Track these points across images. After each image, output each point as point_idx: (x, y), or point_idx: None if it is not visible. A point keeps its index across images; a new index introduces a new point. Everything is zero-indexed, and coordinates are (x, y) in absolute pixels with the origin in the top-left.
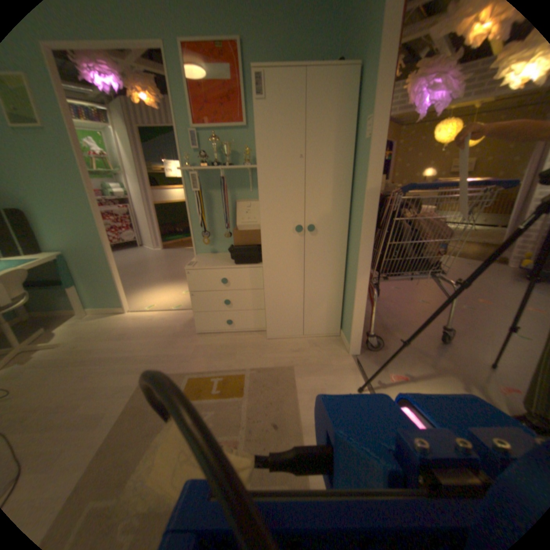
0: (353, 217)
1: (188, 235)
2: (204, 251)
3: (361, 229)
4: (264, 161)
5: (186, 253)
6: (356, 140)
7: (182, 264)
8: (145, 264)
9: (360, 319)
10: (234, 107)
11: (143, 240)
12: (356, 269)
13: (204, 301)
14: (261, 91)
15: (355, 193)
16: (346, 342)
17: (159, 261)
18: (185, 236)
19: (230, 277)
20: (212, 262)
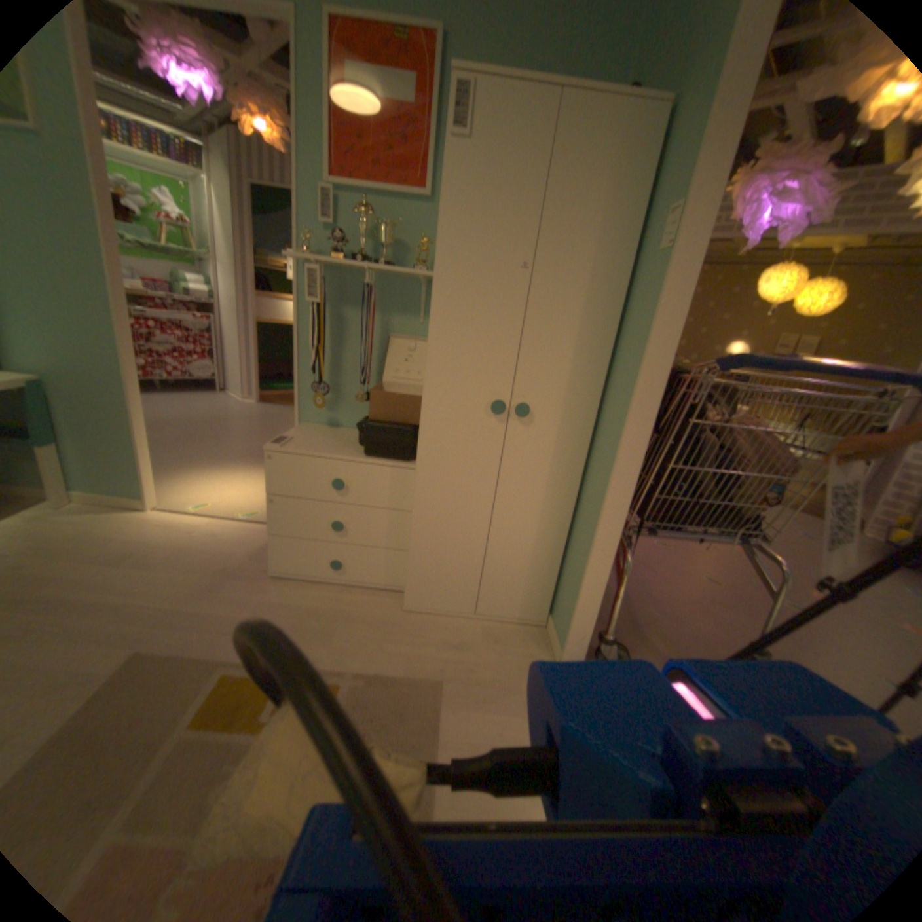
0: (609, 403)
1: None
2: (315, 421)
3: (622, 430)
4: (449, 263)
5: None
6: (640, 252)
7: None
8: (216, 424)
9: (593, 608)
10: (413, 158)
11: (227, 382)
12: (599, 507)
13: (292, 518)
14: (465, 119)
15: (621, 356)
16: (556, 646)
17: (244, 423)
18: None
19: (350, 479)
20: (322, 443)
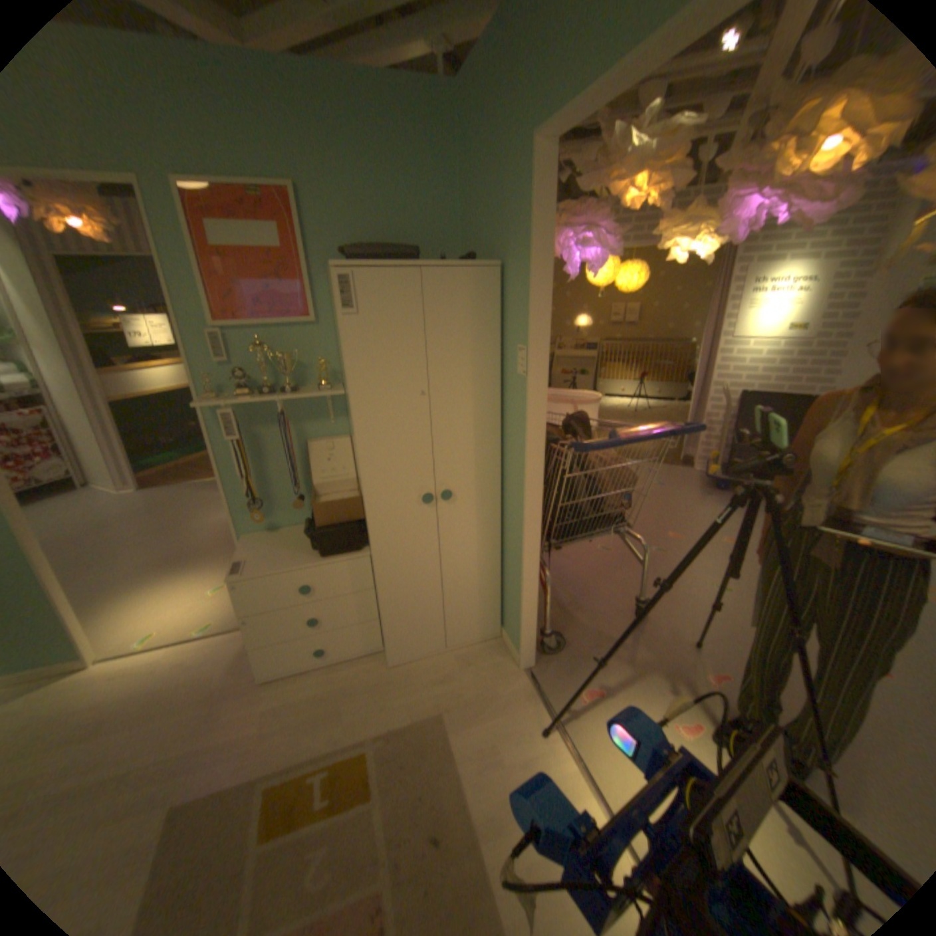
0: (507, 472)
1: (187, 451)
2: (253, 529)
3: (522, 496)
4: (363, 404)
5: (193, 495)
6: (502, 365)
7: (190, 523)
8: (104, 533)
9: (532, 618)
10: (291, 292)
11: (87, 475)
12: (519, 549)
13: (268, 629)
14: (351, 302)
15: (508, 439)
16: (513, 649)
17: (136, 521)
18: (182, 454)
19: (314, 581)
20: (274, 555)
